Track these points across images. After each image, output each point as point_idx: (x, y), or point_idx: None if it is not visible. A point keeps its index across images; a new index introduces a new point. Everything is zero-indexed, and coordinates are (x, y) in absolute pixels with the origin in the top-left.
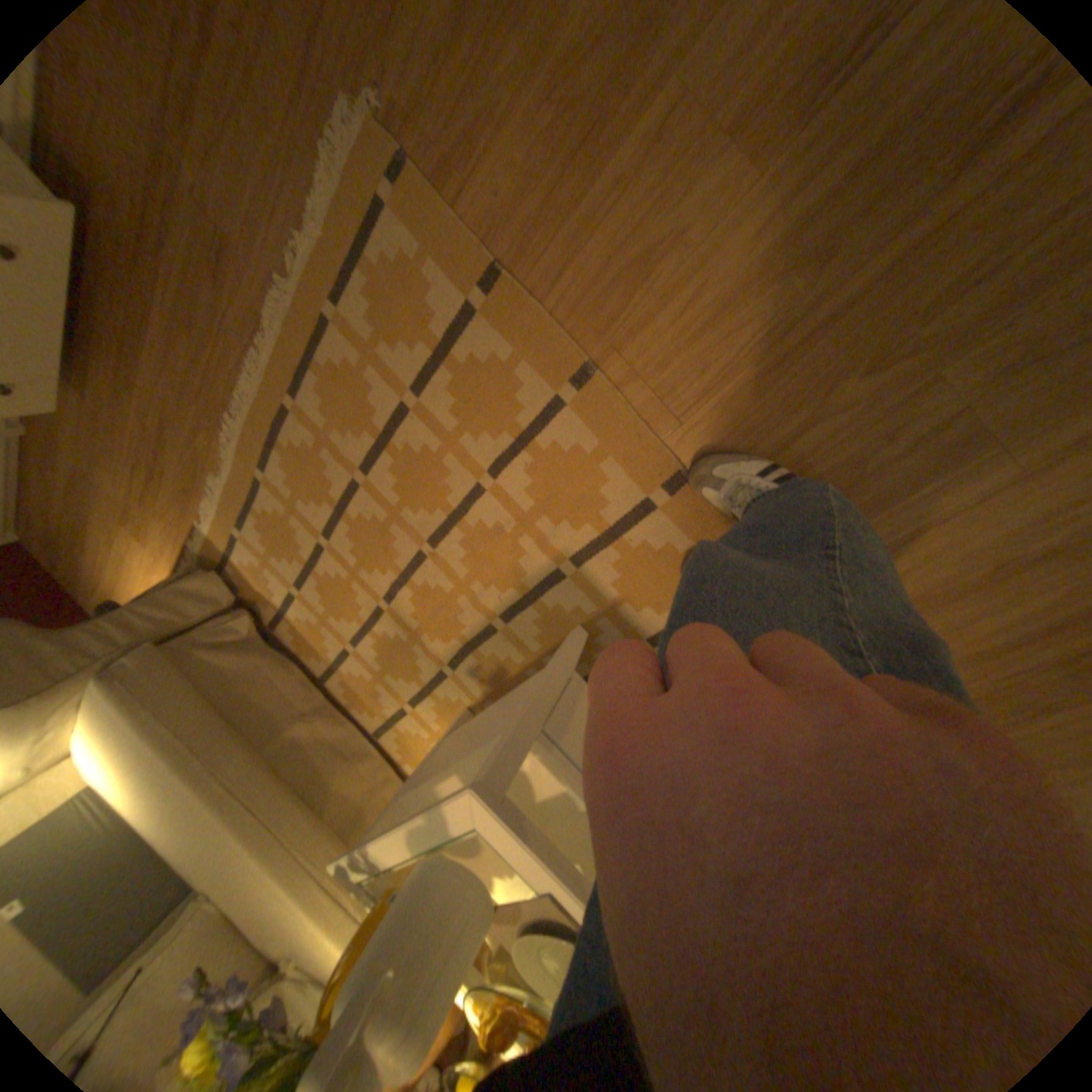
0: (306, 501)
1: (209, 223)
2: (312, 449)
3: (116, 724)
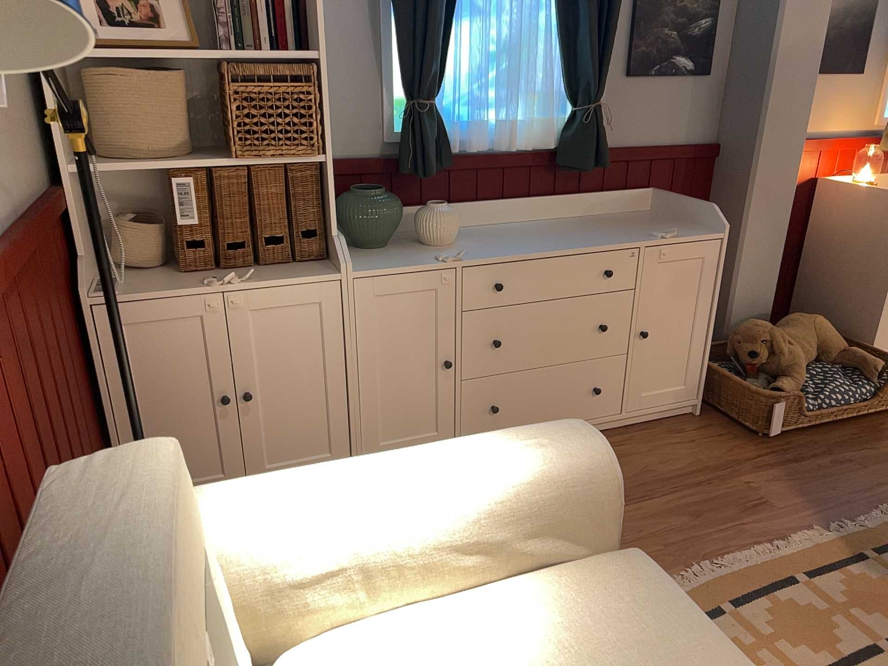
0: (799, 650)
1: (760, 498)
2: (826, 617)
3: (668, 596)
